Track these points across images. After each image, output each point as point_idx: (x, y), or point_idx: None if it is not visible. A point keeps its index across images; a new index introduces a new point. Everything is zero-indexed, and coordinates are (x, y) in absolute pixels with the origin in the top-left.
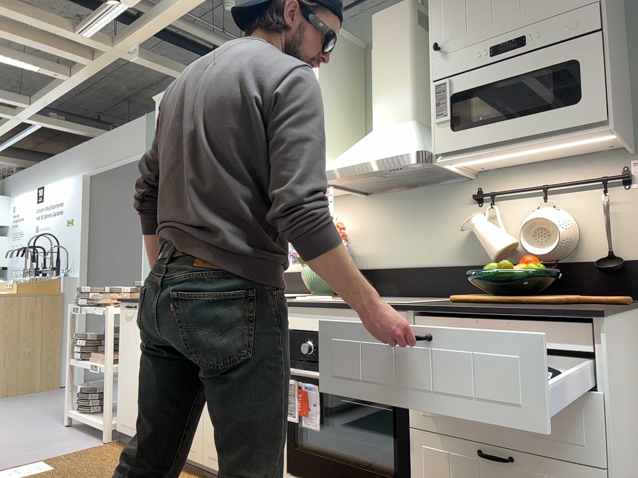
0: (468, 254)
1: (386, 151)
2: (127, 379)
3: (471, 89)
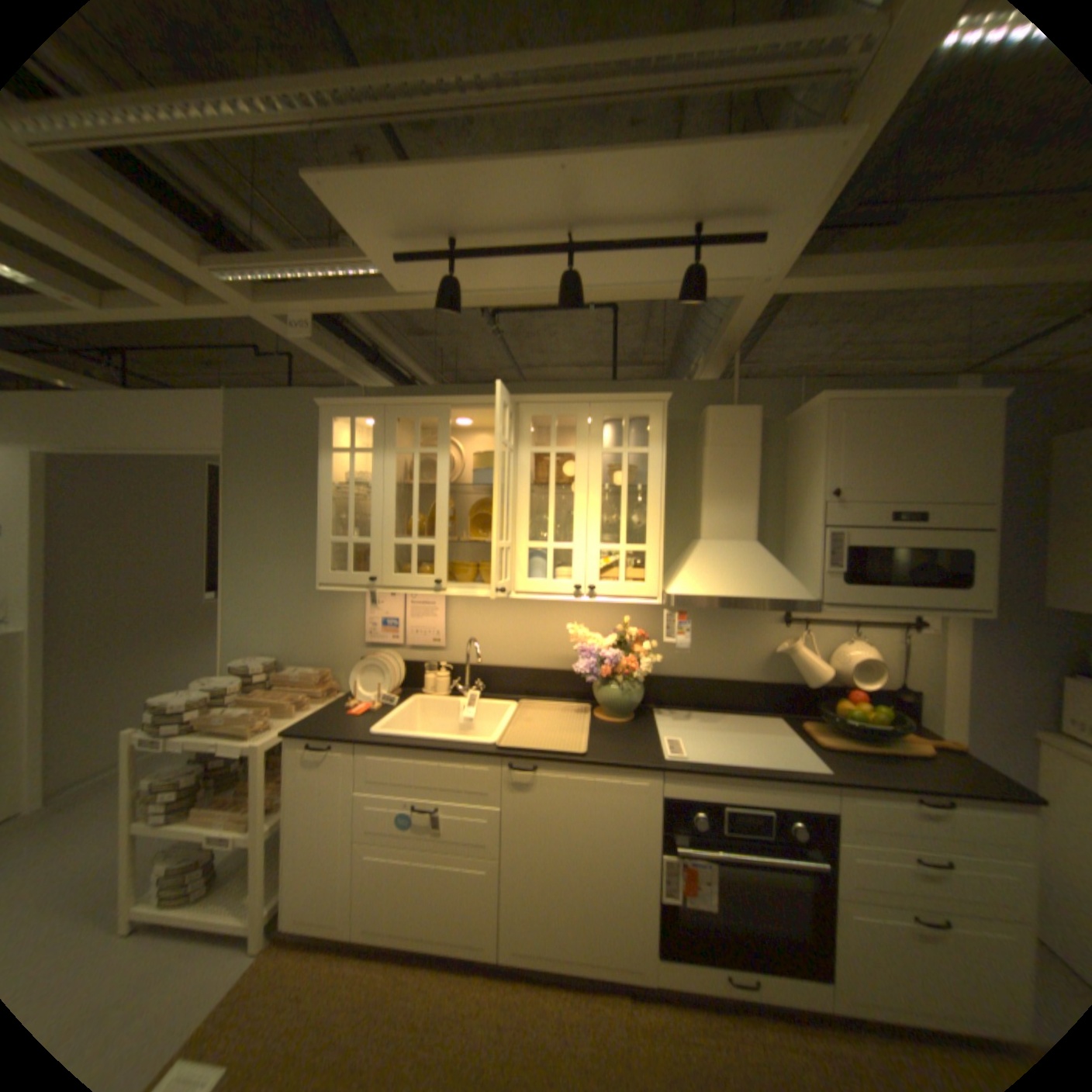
0: (773, 672)
1: (764, 587)
2: (310, 857)
3: (870, 548)
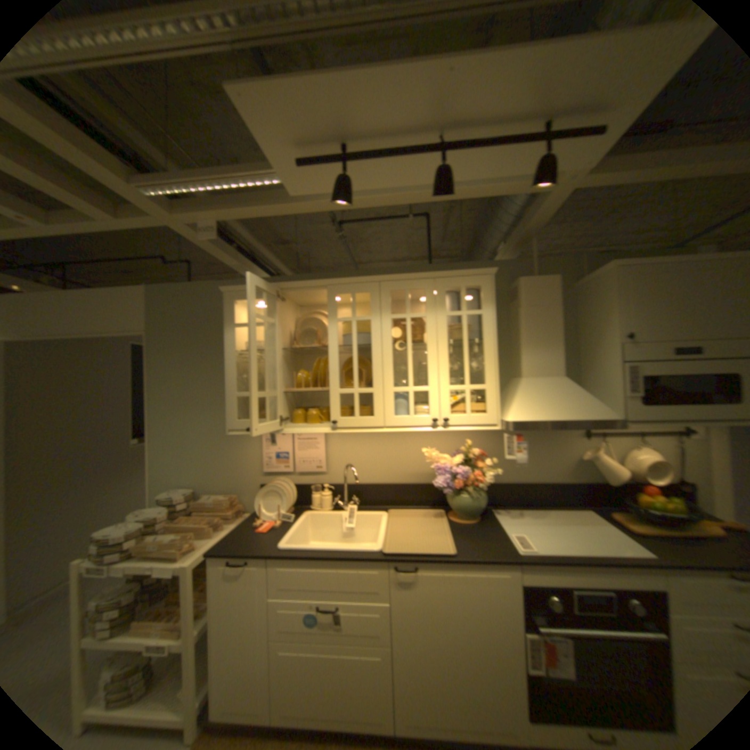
0: (581, 475)
1: (581, 412)
2: (234, 657)
3: (660, 376)
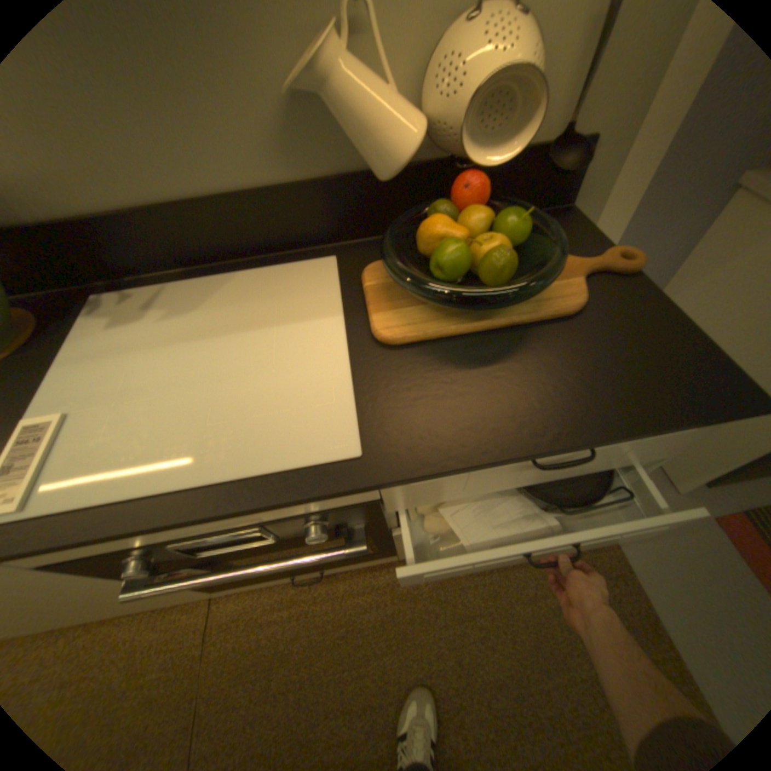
0: (303, 149)
1: None
2: None
3: None
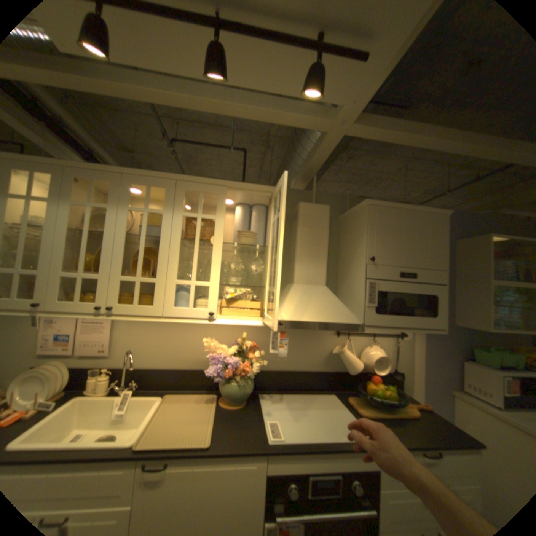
0: (329, 364)
1: (332, 315)
2: None
3: (388, 292)
